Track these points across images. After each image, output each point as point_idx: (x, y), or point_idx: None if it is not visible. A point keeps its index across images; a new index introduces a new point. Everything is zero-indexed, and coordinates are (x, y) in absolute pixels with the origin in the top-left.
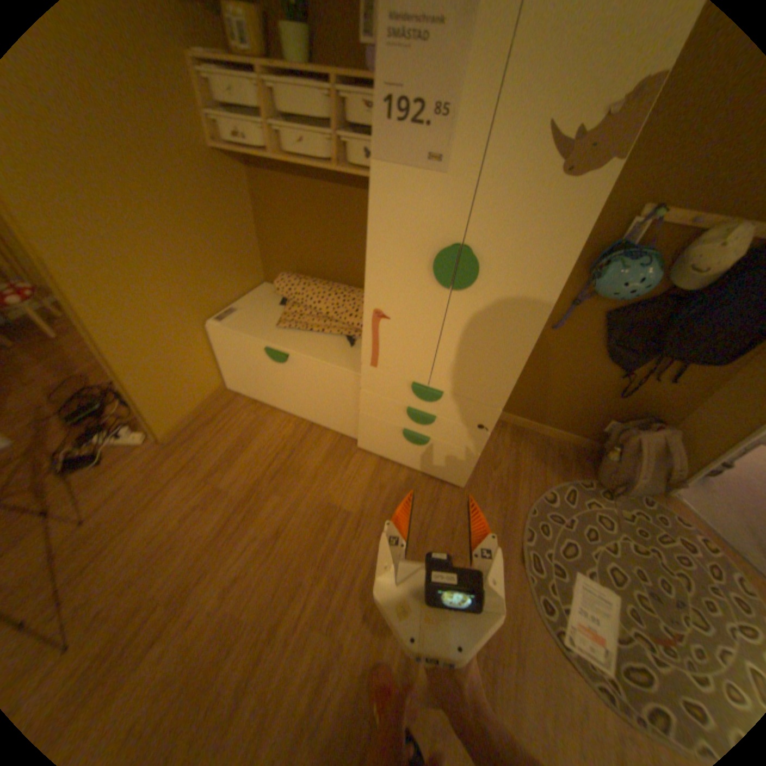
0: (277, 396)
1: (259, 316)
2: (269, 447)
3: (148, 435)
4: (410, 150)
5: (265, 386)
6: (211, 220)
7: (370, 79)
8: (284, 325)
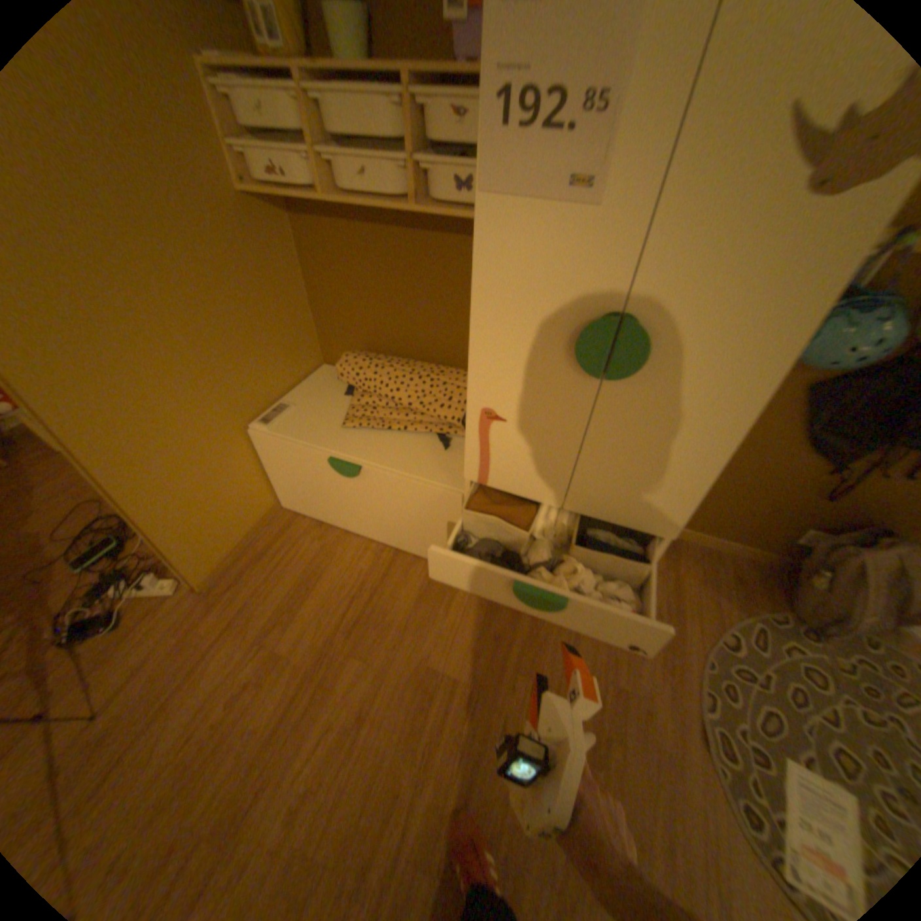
0: (349, 516)
1: (319, 411)
2: (342, 586)
3: (182, 580)
4: (541, 172)
5: (332, 503)
6: (249, 289)
7: (460, 74)
8: (353, 423)
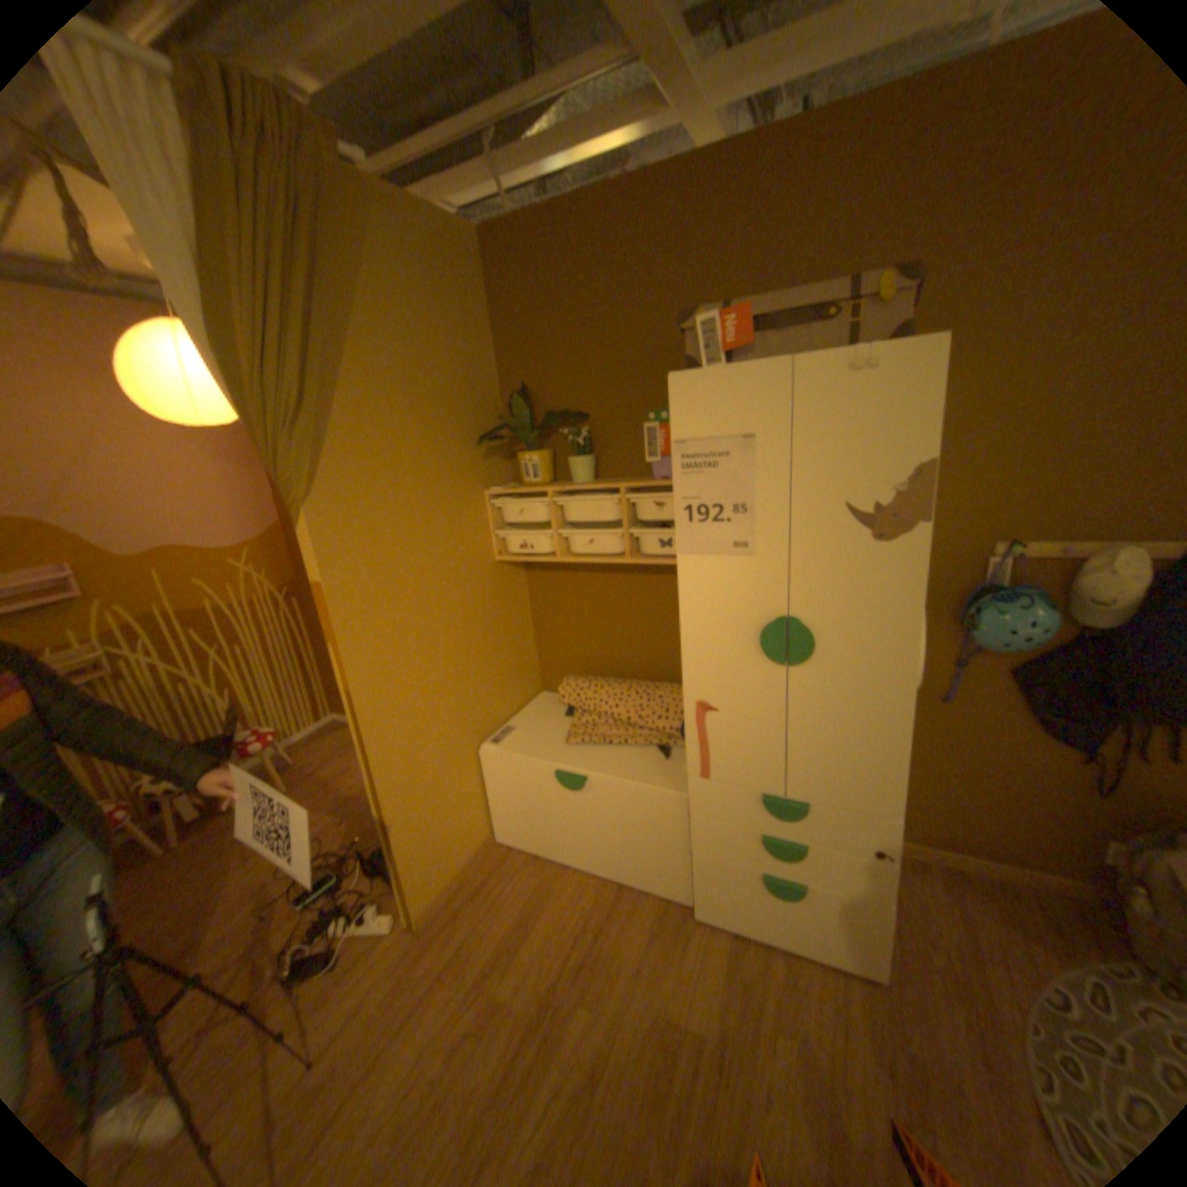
0: (569, 844)
1: (542, 732)
2: (563, 927)
3: (401, 915)
4: (715, 542)
5: (552, 829)
6: (494, 628)
7: (658, 483)
8: (575, 740)
